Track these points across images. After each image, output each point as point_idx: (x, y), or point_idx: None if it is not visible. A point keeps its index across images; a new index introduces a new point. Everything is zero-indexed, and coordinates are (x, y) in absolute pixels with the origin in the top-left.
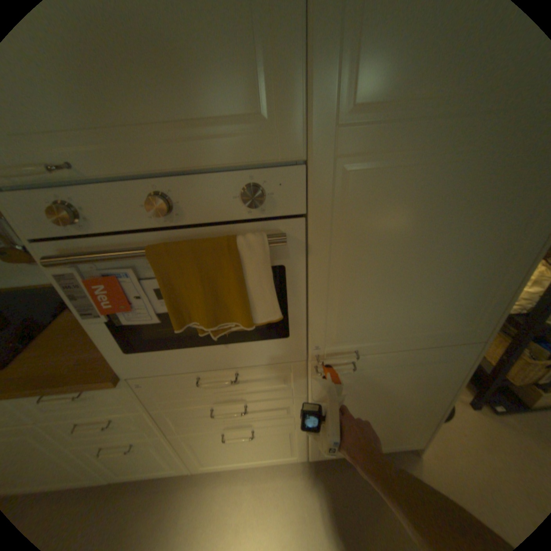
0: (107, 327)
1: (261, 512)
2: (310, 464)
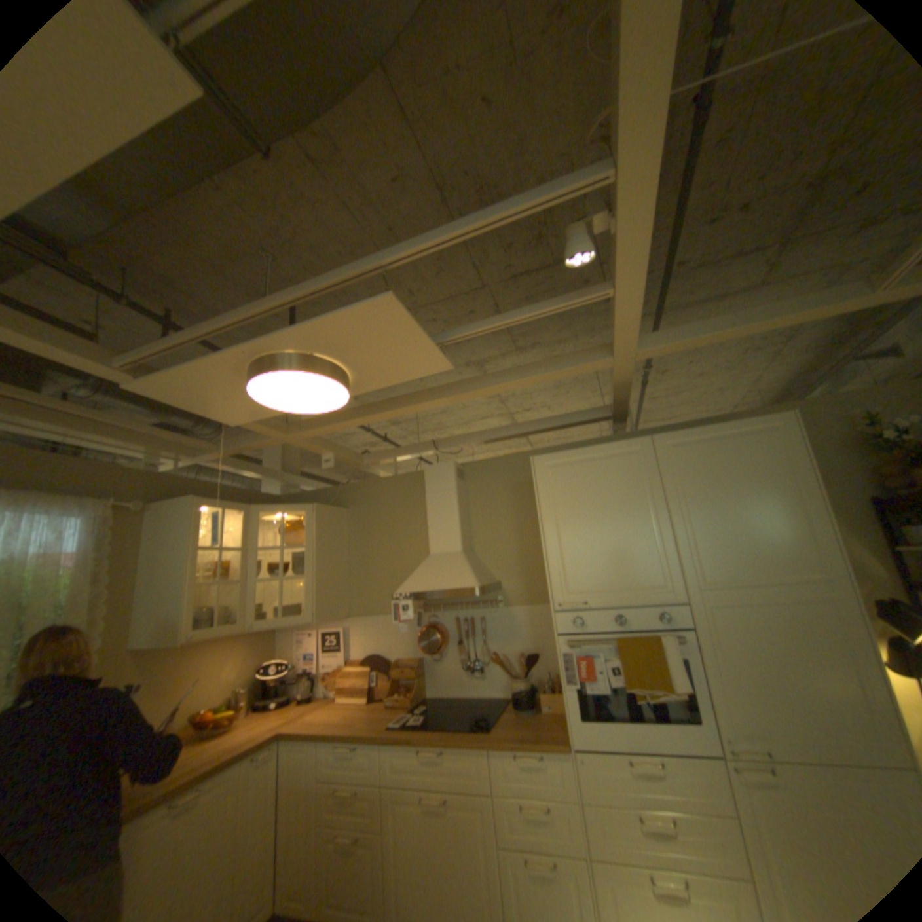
0: (576, 696)
1: None
2: None
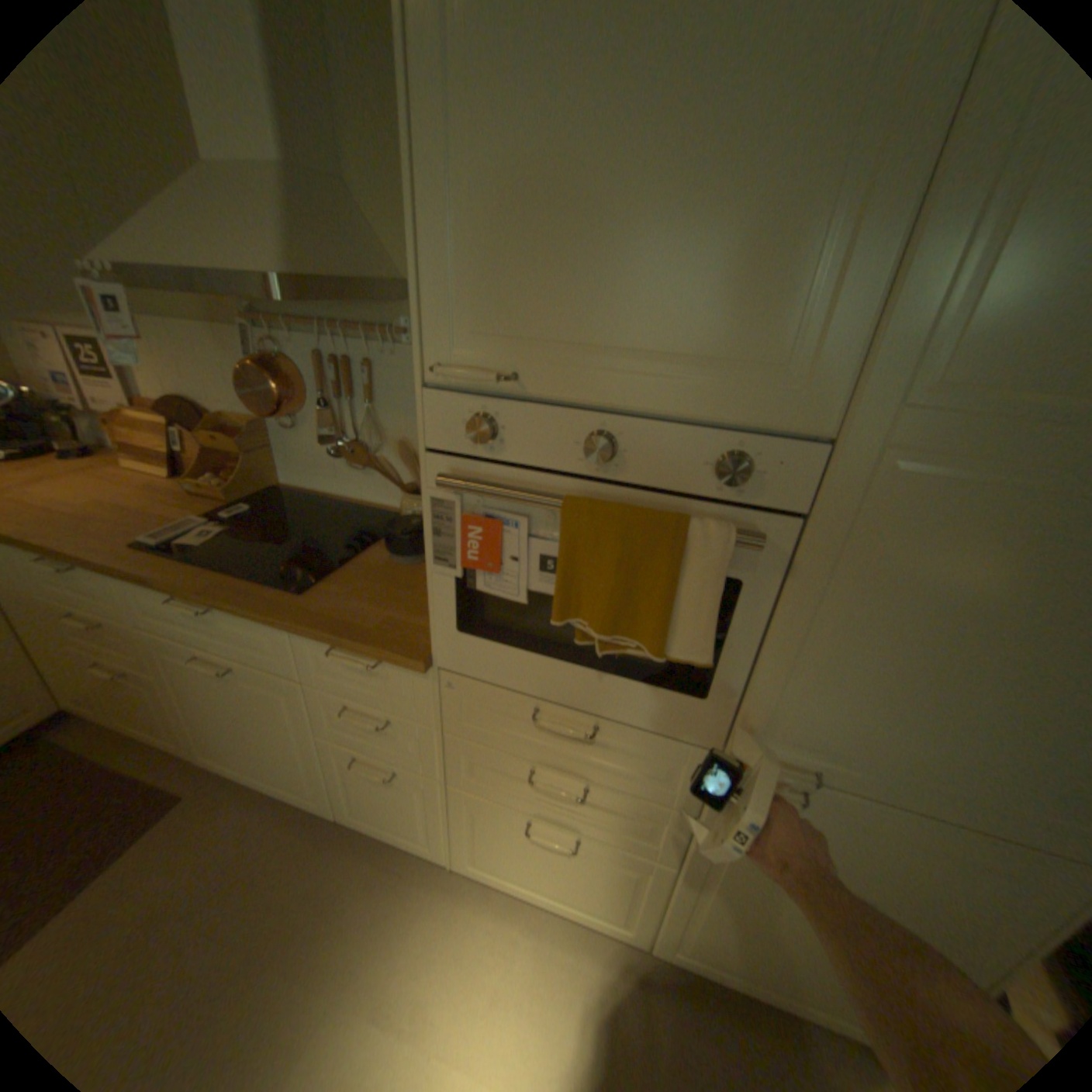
0: (455, 586)
1: (541, 996)
2: (651, 966)
